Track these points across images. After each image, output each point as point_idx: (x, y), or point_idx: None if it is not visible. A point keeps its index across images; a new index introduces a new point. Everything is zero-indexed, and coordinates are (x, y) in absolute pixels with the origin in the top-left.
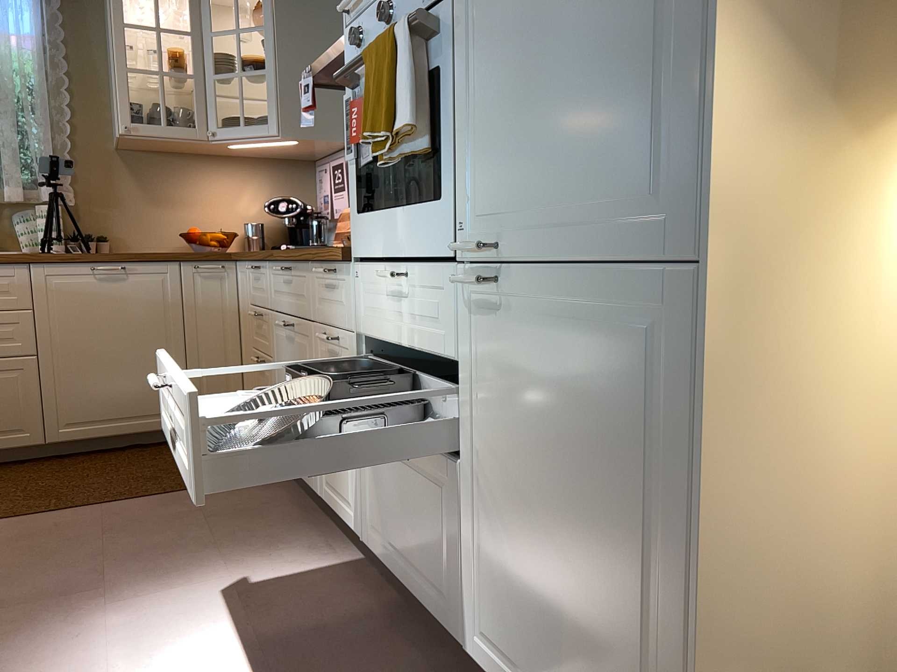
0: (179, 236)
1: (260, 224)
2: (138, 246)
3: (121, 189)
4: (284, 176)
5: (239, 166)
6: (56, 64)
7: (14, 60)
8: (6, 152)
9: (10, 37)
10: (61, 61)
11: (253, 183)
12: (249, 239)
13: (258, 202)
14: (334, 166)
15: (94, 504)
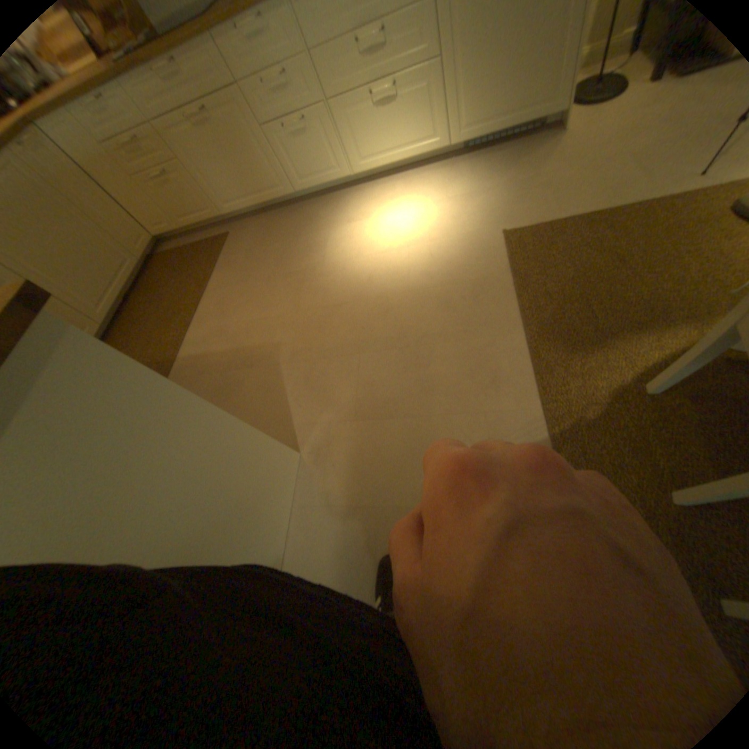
0: None
1: None
2: None
3: None
4: None
5: None
6: None
7: None
8: None
9: None
10: None
11: None
12: None
13: None
14: None
15: (200, 294)
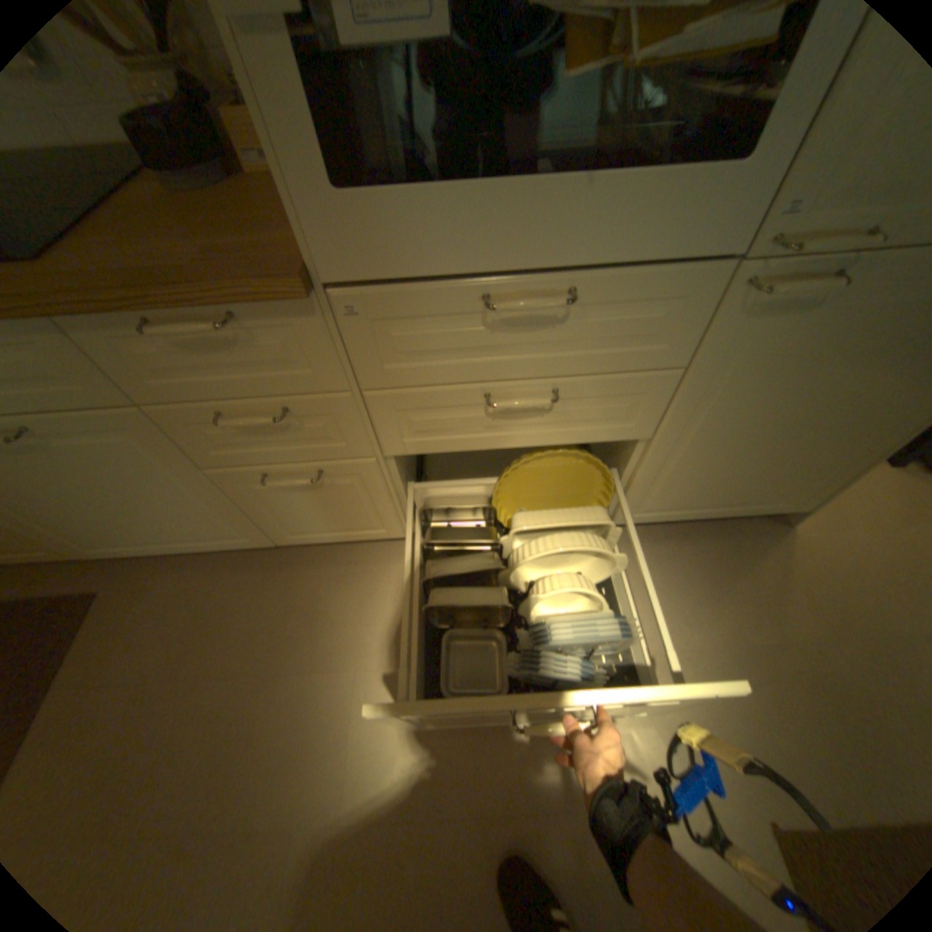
0: None
1: None
2: None
3: None
4: None
5: None
6: None
7: None
8: None
9: None
10: None
11: None
12: None
13: None
14: None
15: None
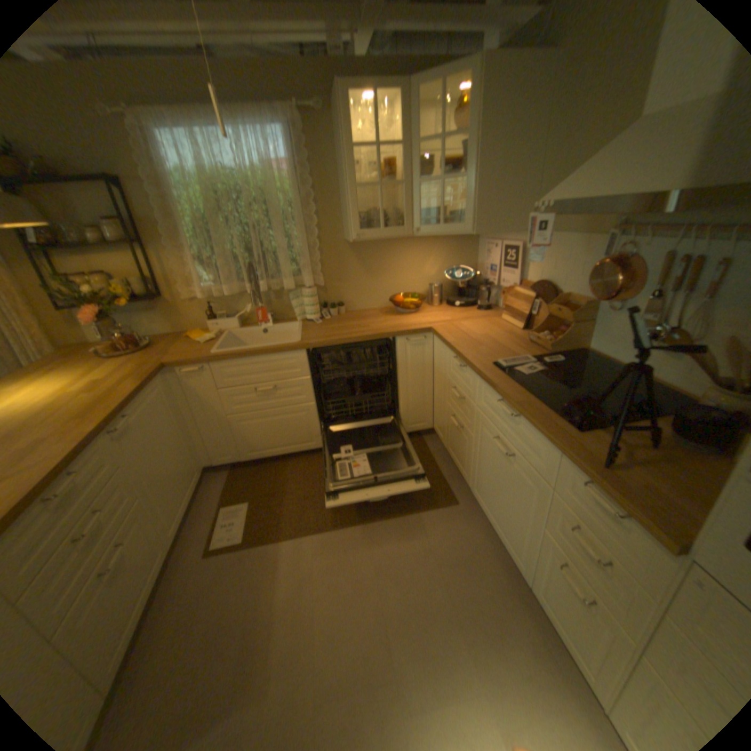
0: (385, 297)
1: (437, 282)
2: (361, 306)
3: (349, 269)
4: (456, 244)
5: (425, 241)
6: (303, 181)
7: (276, 183)
8: (280, 255)
9: (272, 164)
10: (306, 179)
11: (434, 253)
12: (430, 294)
13: (437, 266)
14: (507, 248)
15: (361, 523)
